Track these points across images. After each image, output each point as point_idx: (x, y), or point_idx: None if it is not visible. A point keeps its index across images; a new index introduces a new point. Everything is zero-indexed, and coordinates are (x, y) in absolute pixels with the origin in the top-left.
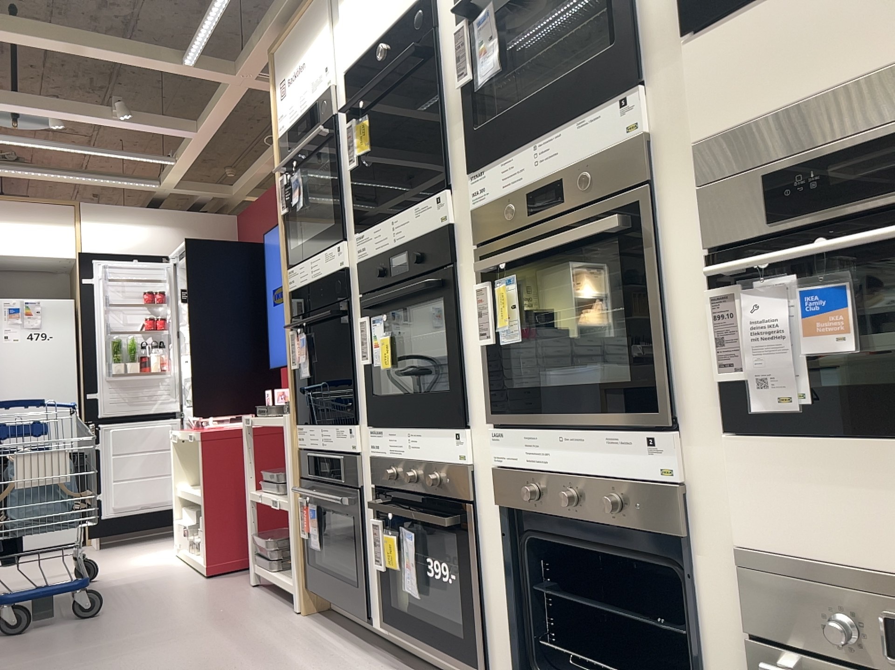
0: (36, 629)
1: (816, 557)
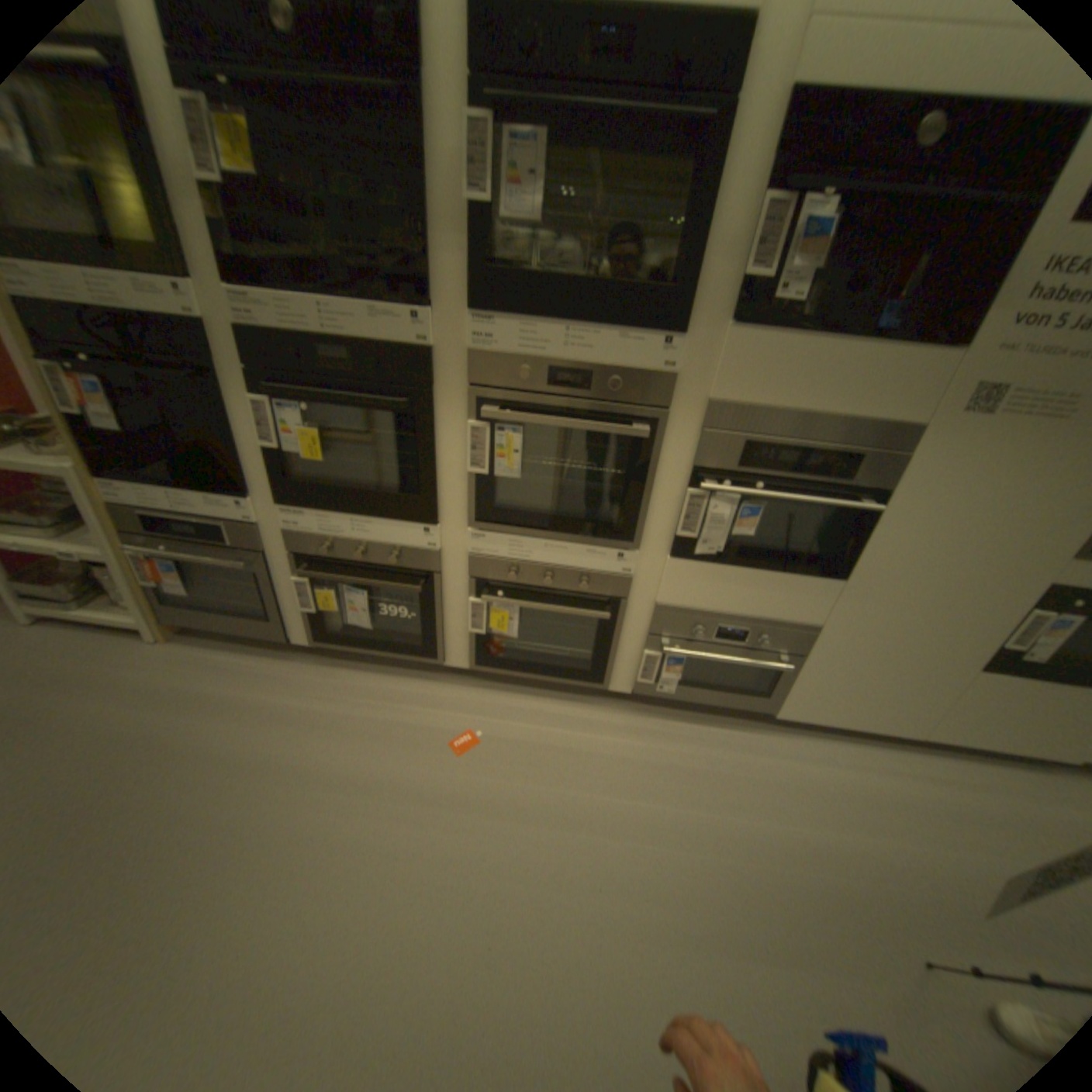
0: None
1: (695, 609)
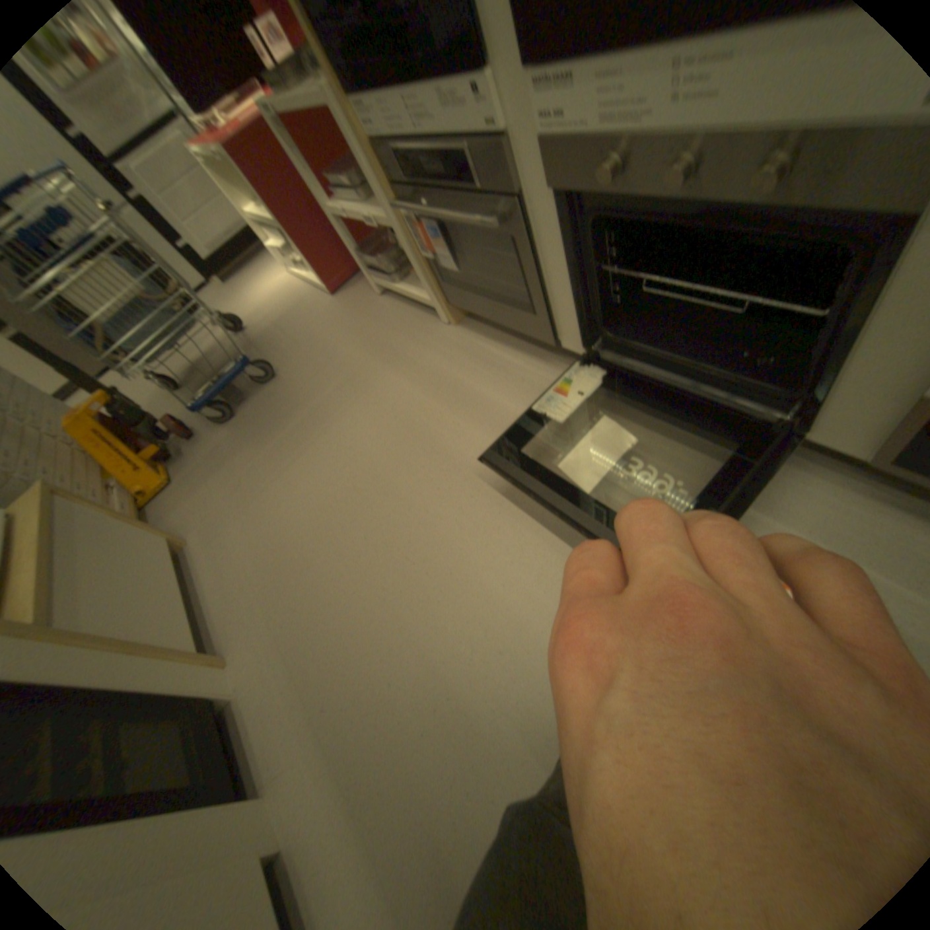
0: (238, 406)
1: None
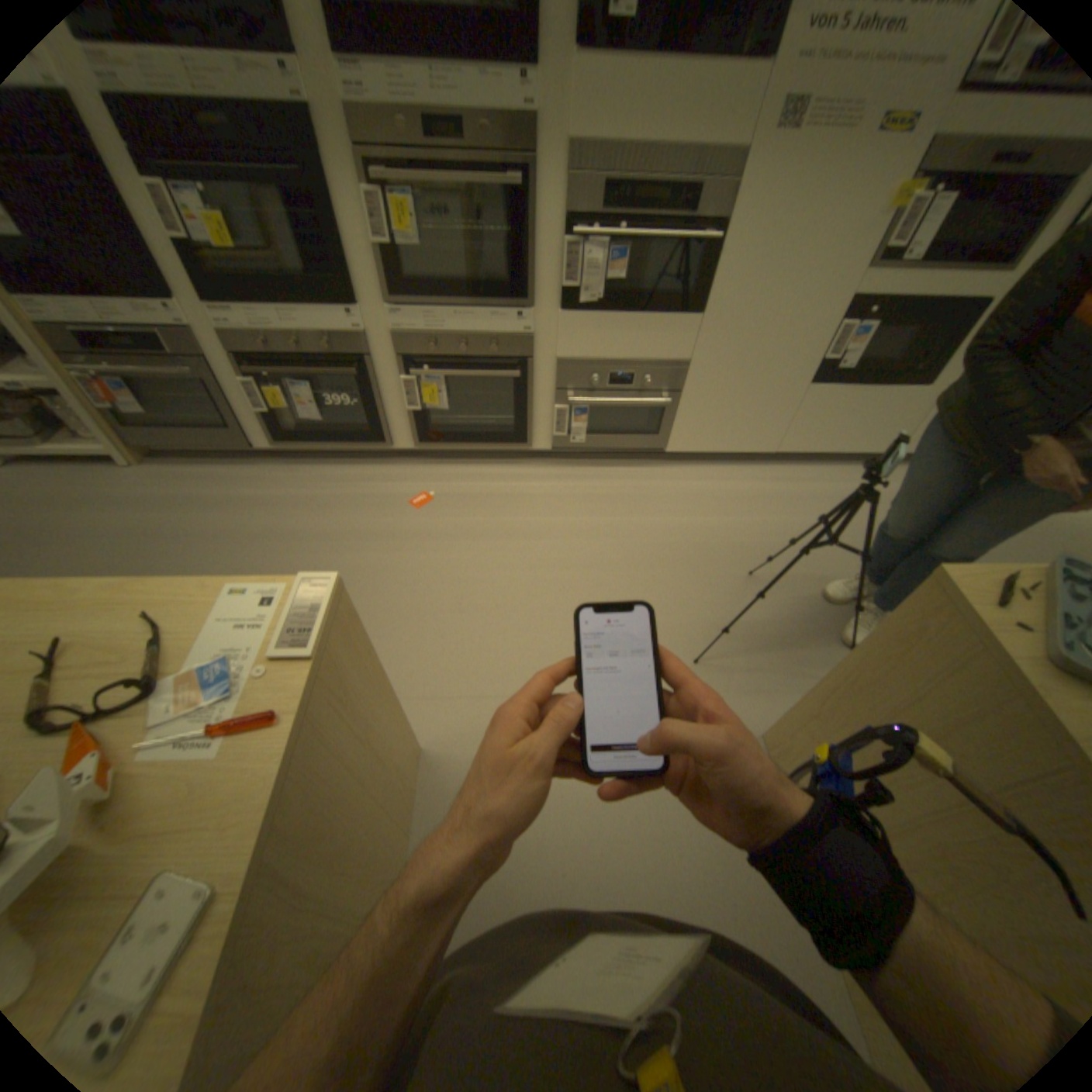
0: None
1: (587, 360)
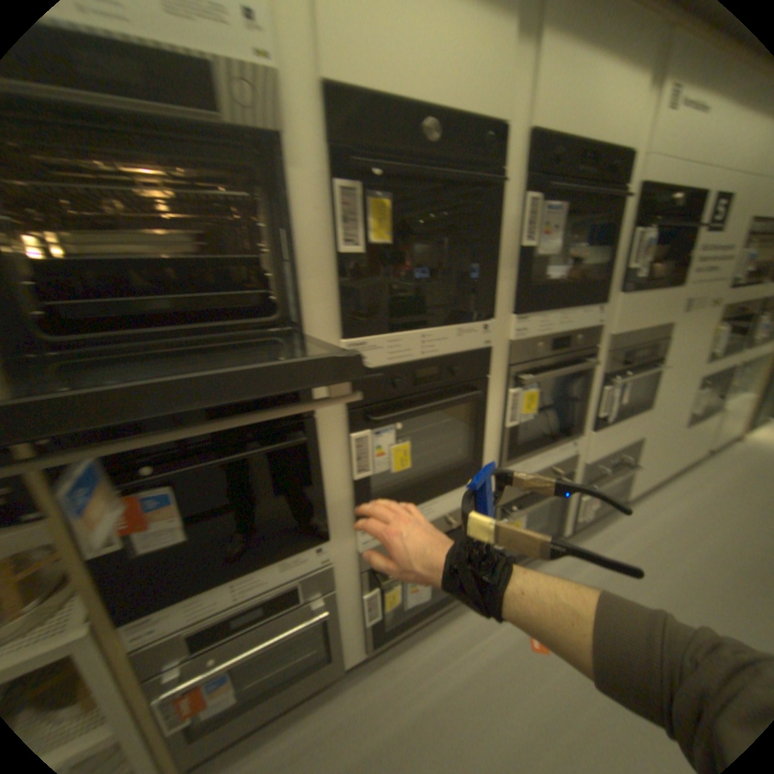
0: None
1: (602, 458)
